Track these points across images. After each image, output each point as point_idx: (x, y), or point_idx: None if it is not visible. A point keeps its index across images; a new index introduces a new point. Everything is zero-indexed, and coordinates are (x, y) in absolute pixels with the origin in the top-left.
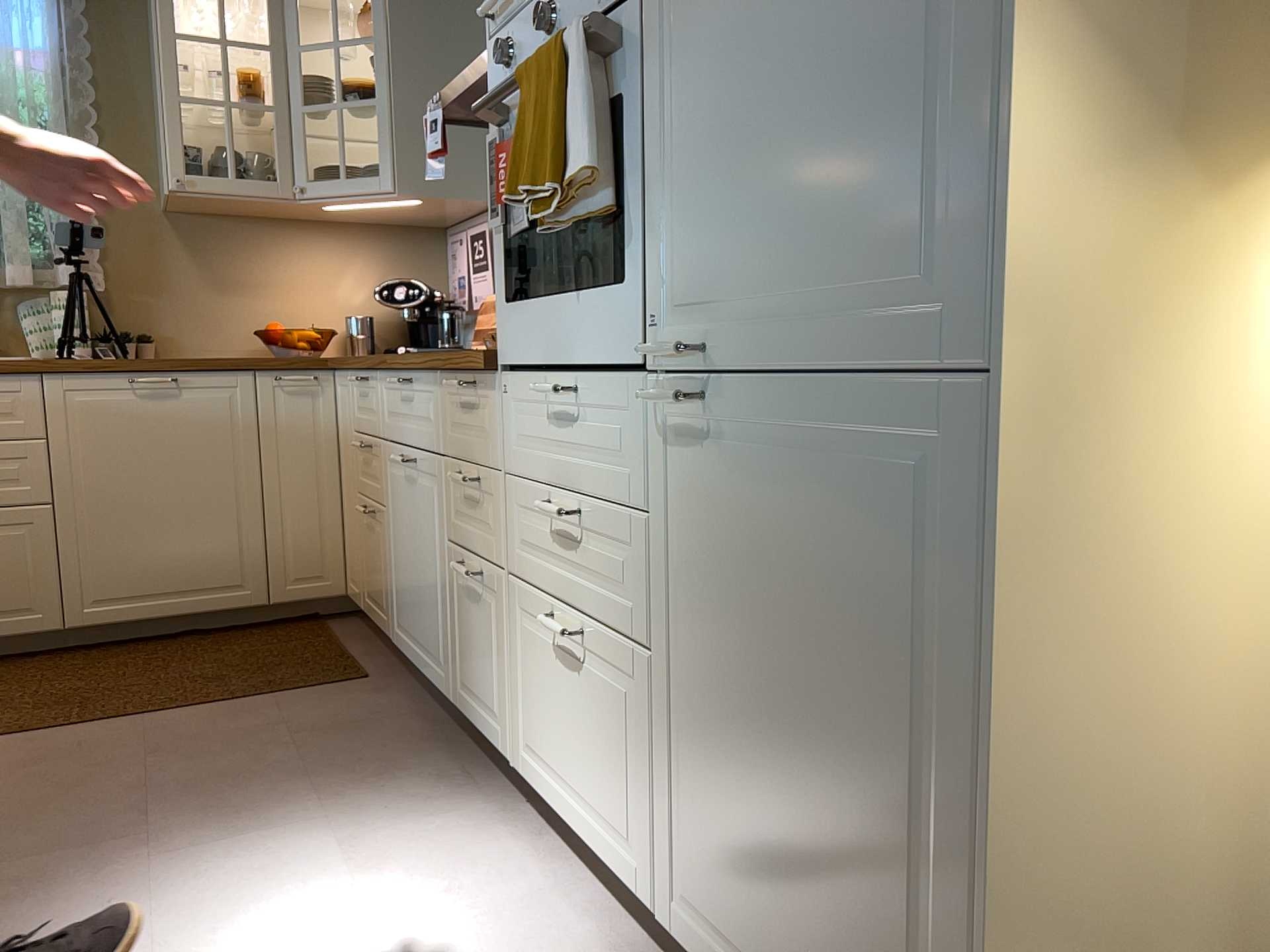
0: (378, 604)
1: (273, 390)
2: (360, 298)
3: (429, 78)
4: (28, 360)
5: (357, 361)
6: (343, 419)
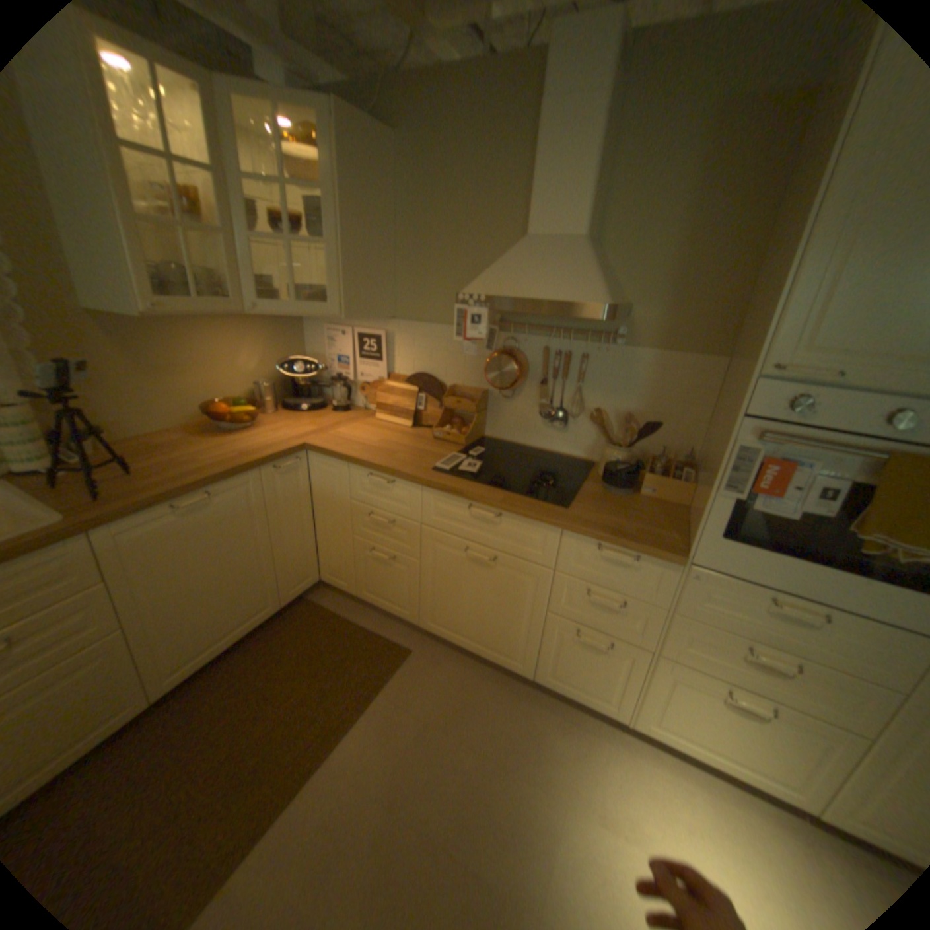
0: (391, 602)
1: (273, 476)
2: (255, 367)
3: (359, 227)
4: (67, 522)
5: (387, 471)
6: (328, 487)
